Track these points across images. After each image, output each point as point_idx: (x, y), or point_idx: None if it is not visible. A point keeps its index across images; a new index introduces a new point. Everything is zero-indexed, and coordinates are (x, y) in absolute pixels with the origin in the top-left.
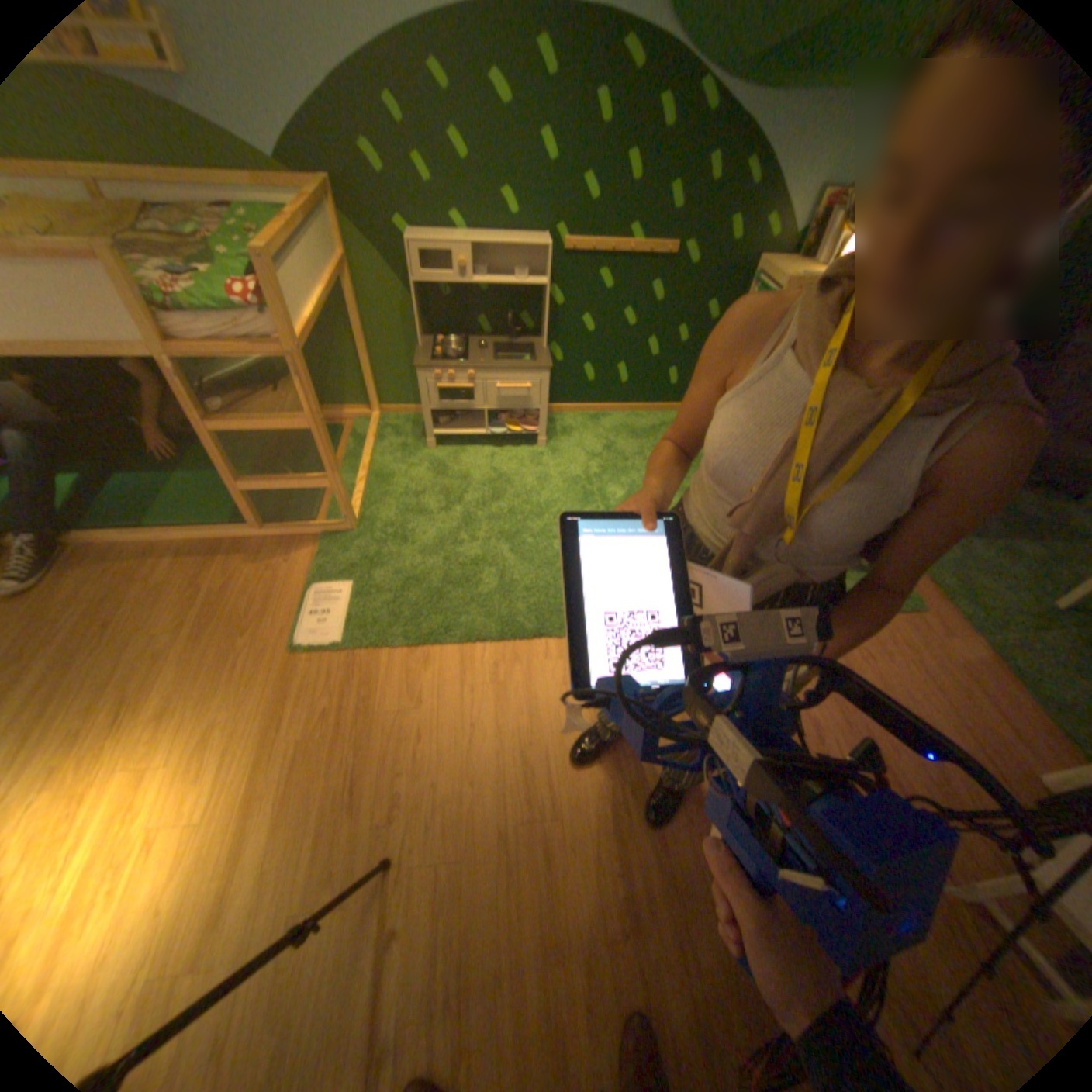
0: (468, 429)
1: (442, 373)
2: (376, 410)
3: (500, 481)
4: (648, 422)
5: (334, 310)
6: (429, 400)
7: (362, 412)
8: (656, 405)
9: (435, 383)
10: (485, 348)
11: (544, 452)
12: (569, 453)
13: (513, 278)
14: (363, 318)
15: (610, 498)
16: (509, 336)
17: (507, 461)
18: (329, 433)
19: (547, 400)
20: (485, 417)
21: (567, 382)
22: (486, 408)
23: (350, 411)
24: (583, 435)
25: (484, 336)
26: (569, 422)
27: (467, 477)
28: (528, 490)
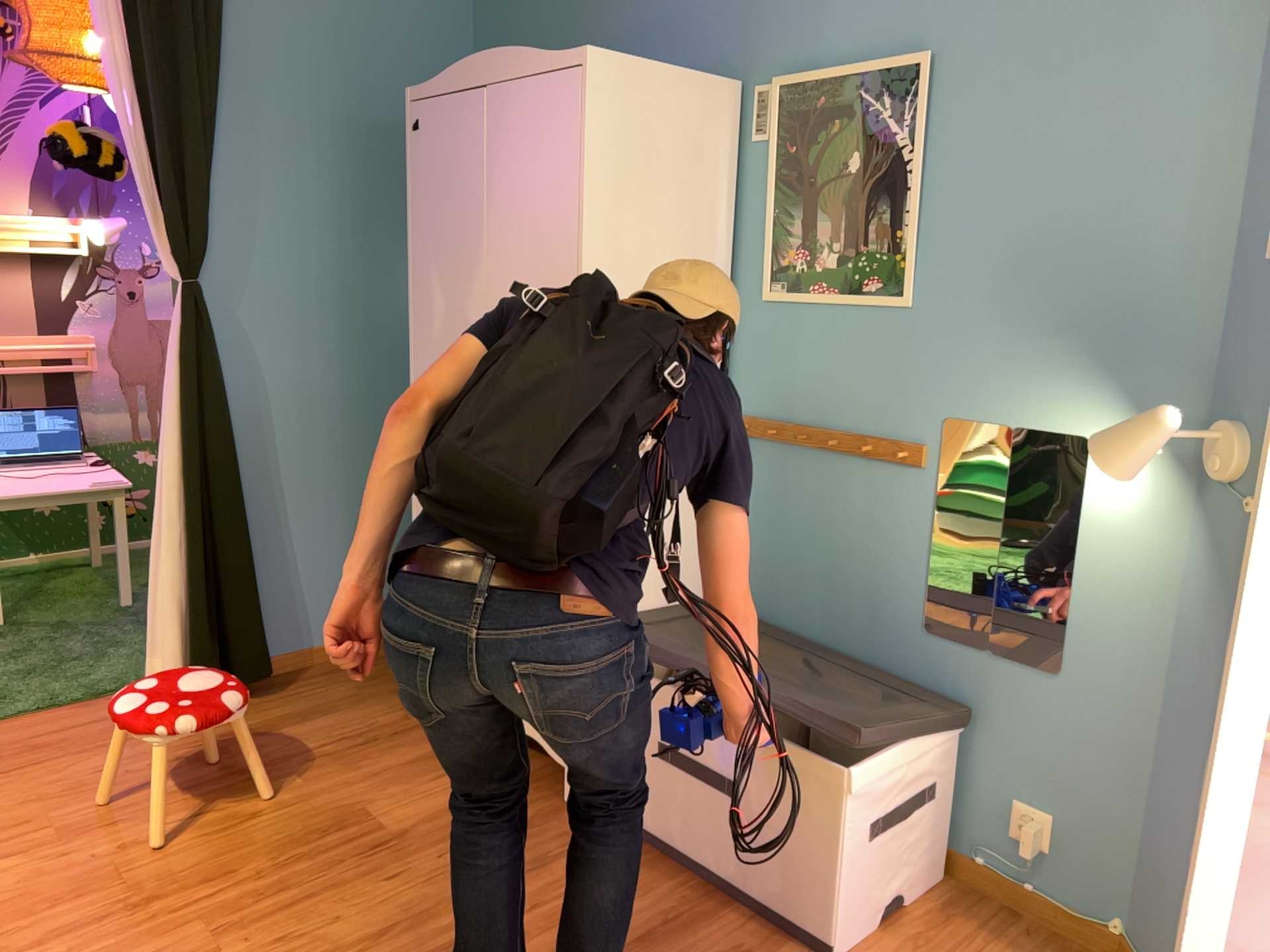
0: None
1: None
2: None
3: None
4: None
5: None
6: None
7: None
8: None
9: None
10: None
11: None
12: None
13: None
14: None
15: None
16: None
17: None
18: None
19: None
20: None
21: None
22: None
23: None
24: None
25: None
26: None
27: None
28: None
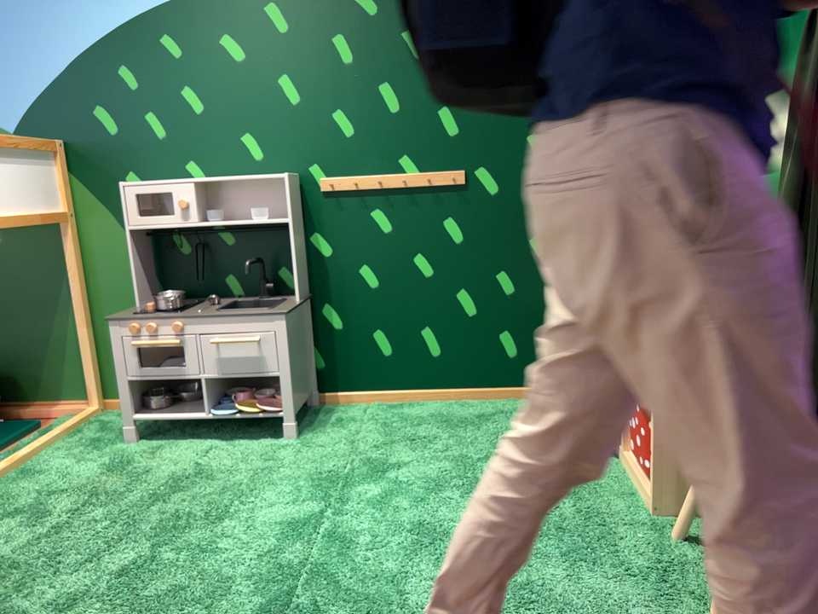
0: (186, 412)
1: (140, 325)
2: (95, 402)
3: (197, 479)
4: (480, 410)
5: (59, 276)
6: (133, 368)
7: (79, 406)
8: (497, 387)
9: (132, 340)
10: (220, 304)
11: (293, 444)
12: (331, 445)
13: (255, 220)
14: (90, 284)
15: (359, 499)
16: (266, 296)
17: (229, 455)
18: (15, 428)
19: (288, 360)
20: (203, 389)
21: (353, 356)
22: (203, 375)
23: (65, 406)
24: (368, 426)
25: (234, 297)
26: (358, 412)
27: (151, 474)
28: (230, 488)
